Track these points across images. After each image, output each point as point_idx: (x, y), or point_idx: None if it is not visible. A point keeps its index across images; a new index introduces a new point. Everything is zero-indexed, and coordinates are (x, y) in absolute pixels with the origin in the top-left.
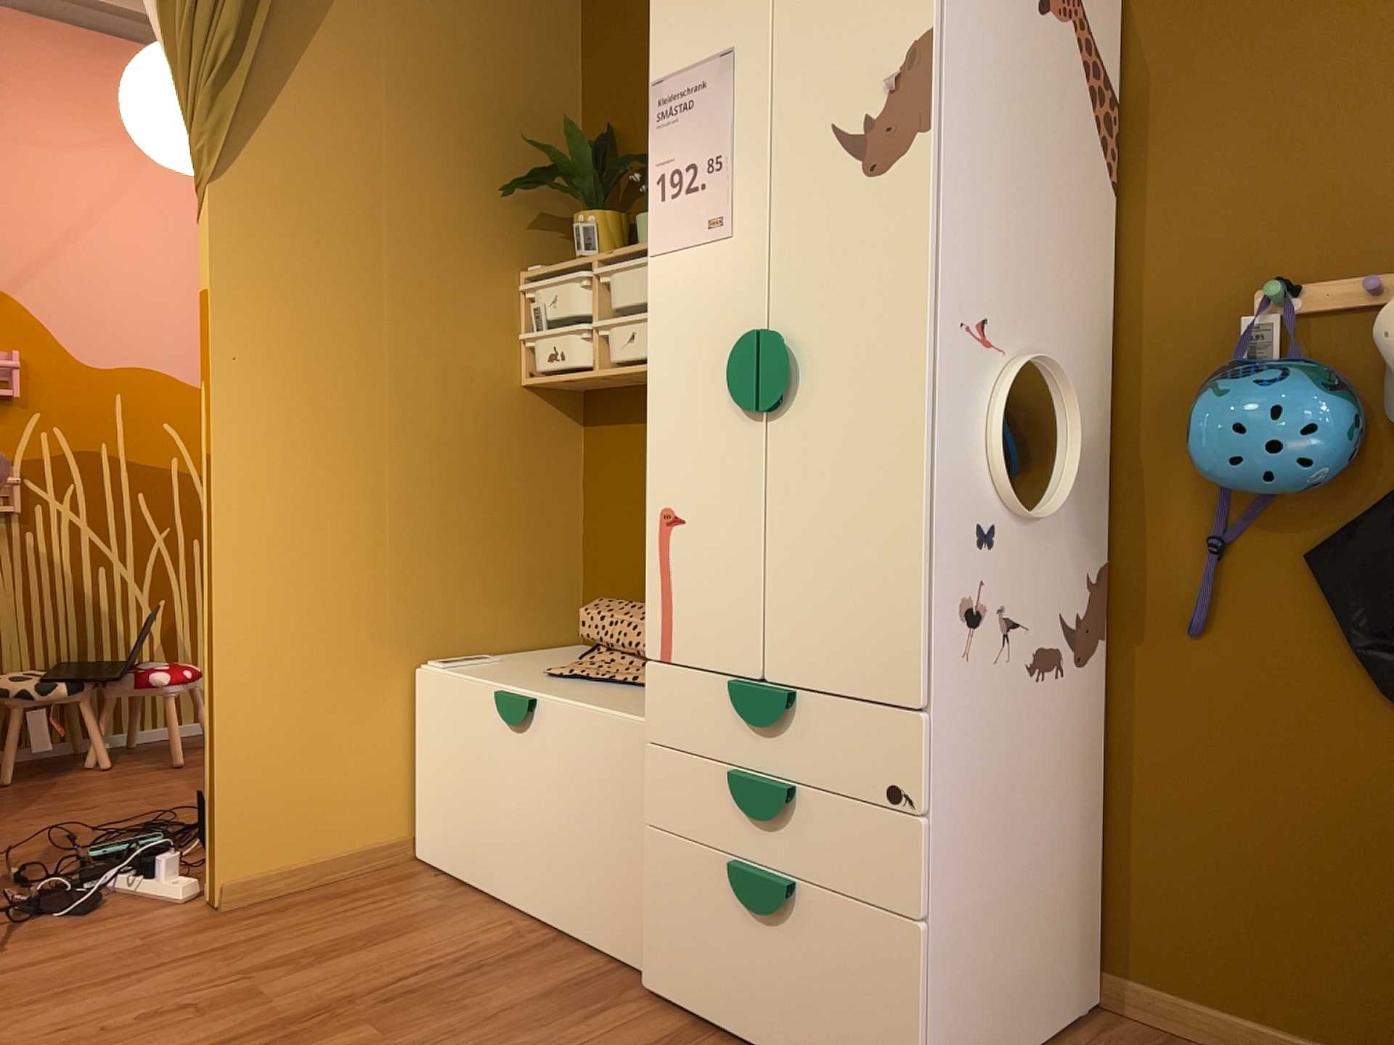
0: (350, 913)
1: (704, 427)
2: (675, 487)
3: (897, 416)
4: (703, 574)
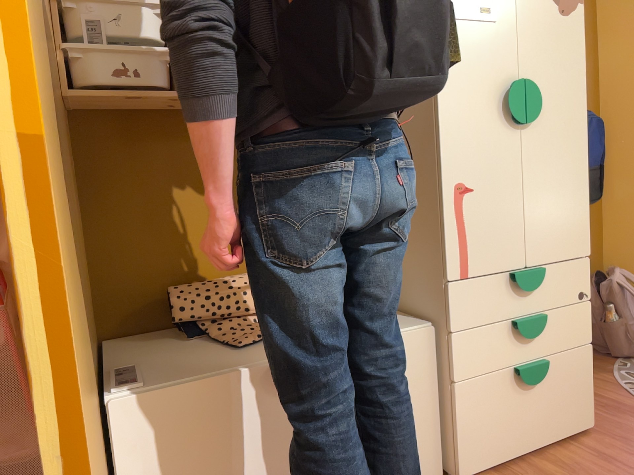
0: None
1: (484, 133)
2: (466, 169)
3: (577, 129)
4: (489, 219)
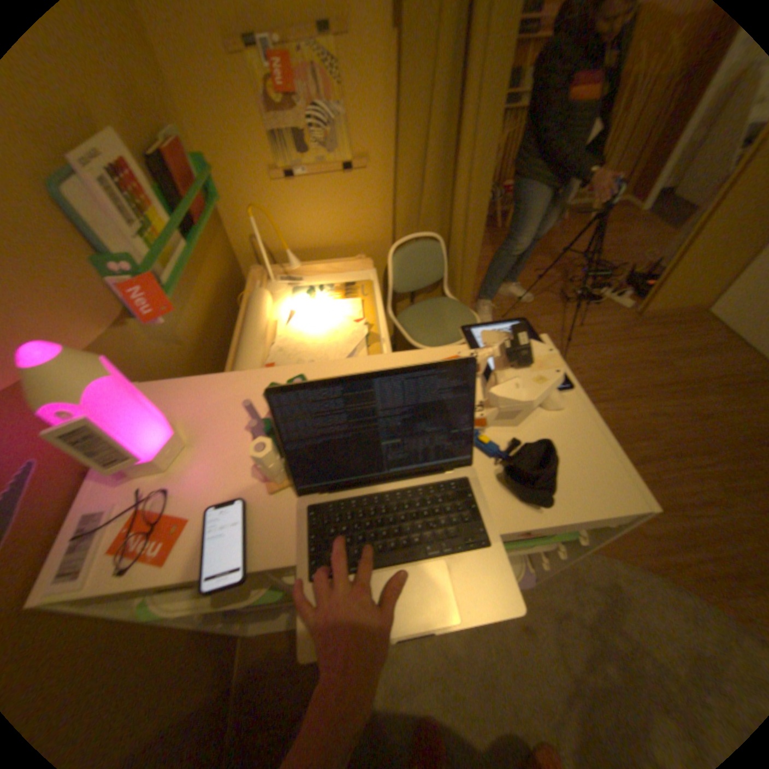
0: (694, 334)
1: None
2: None
3: None
4: None
